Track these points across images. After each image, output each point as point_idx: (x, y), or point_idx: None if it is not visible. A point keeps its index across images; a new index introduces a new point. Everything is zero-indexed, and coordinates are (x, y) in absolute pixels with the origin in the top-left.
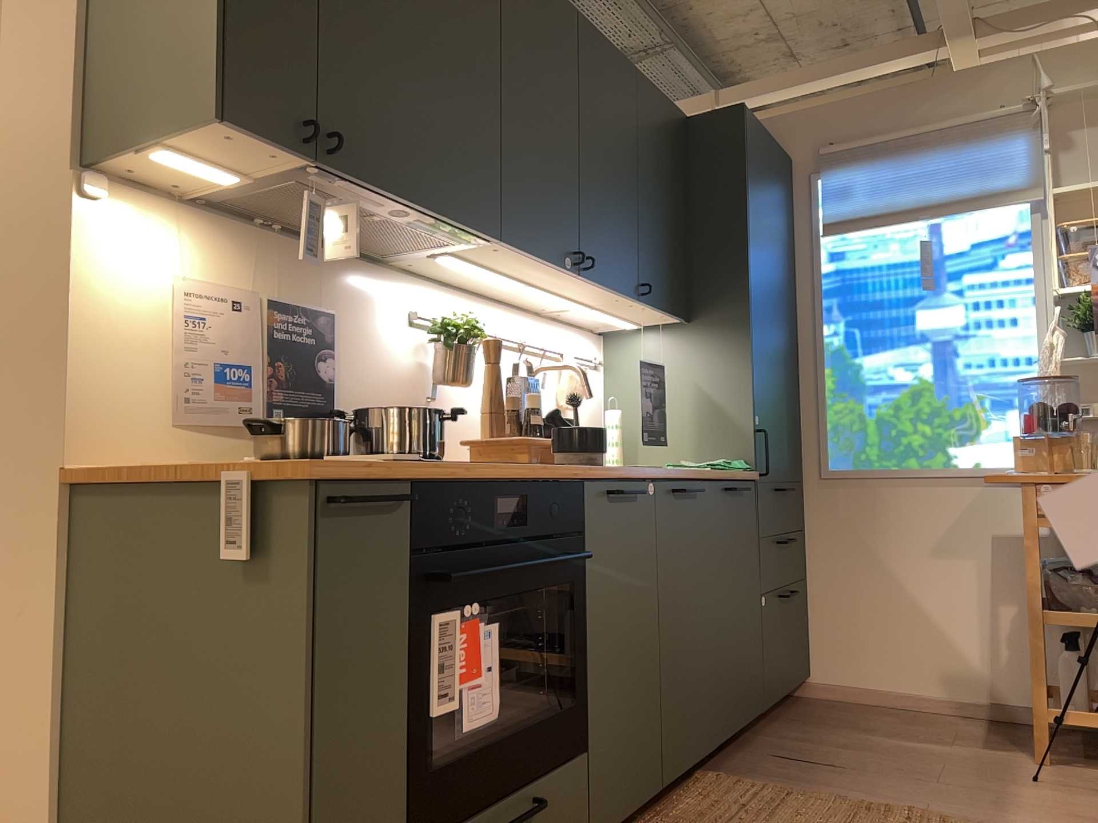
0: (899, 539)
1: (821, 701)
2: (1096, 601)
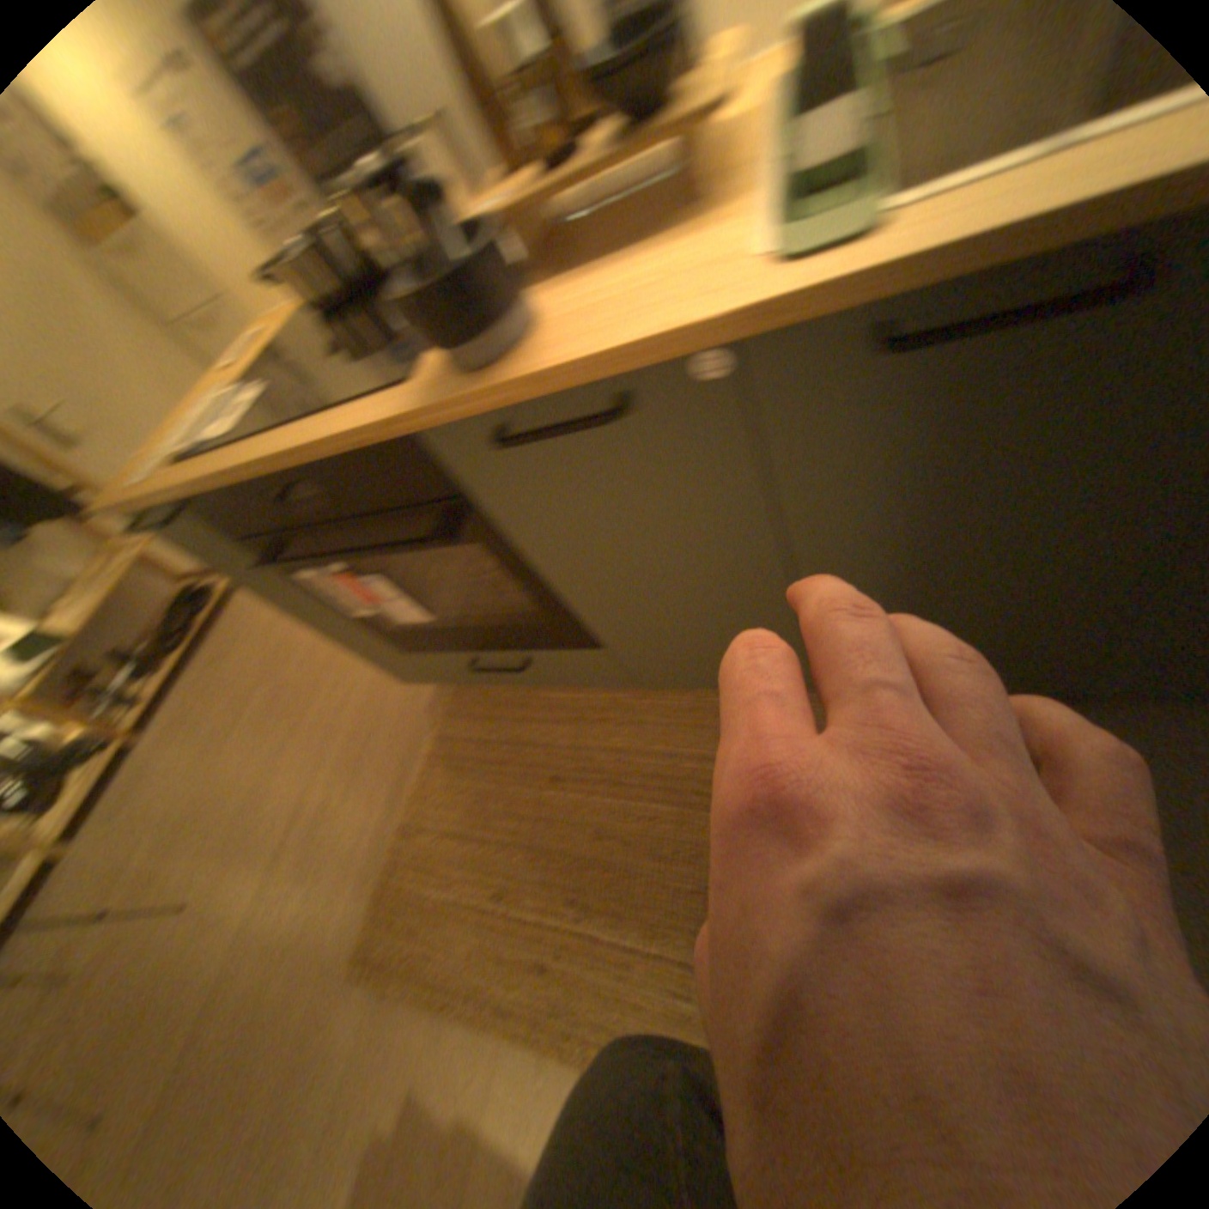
0: None
1: None
2: None
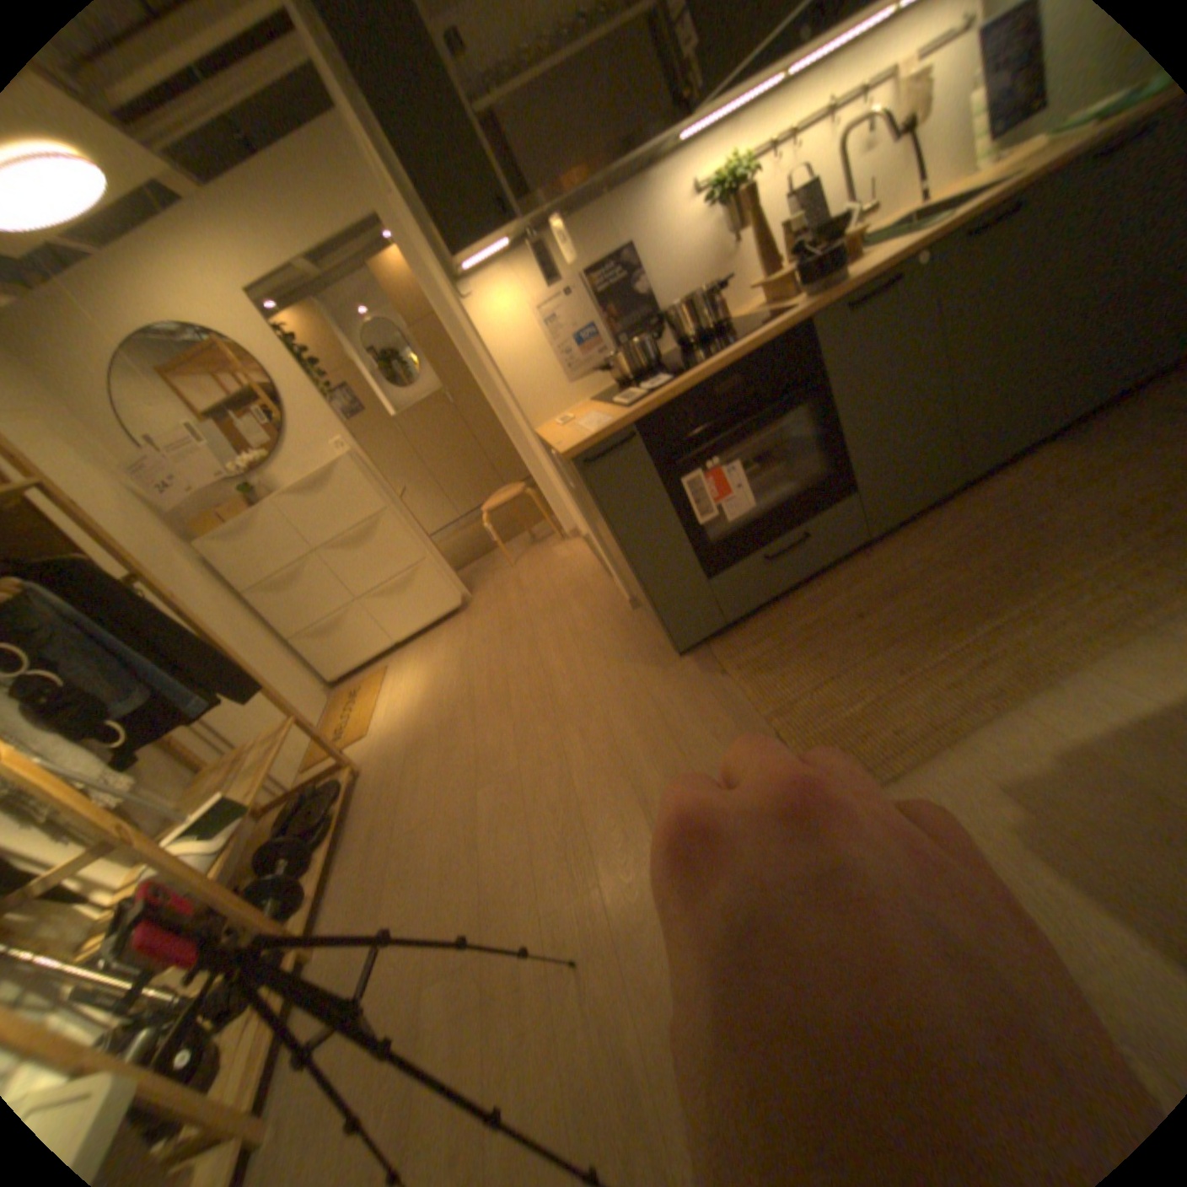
0: None
1: None
2: None
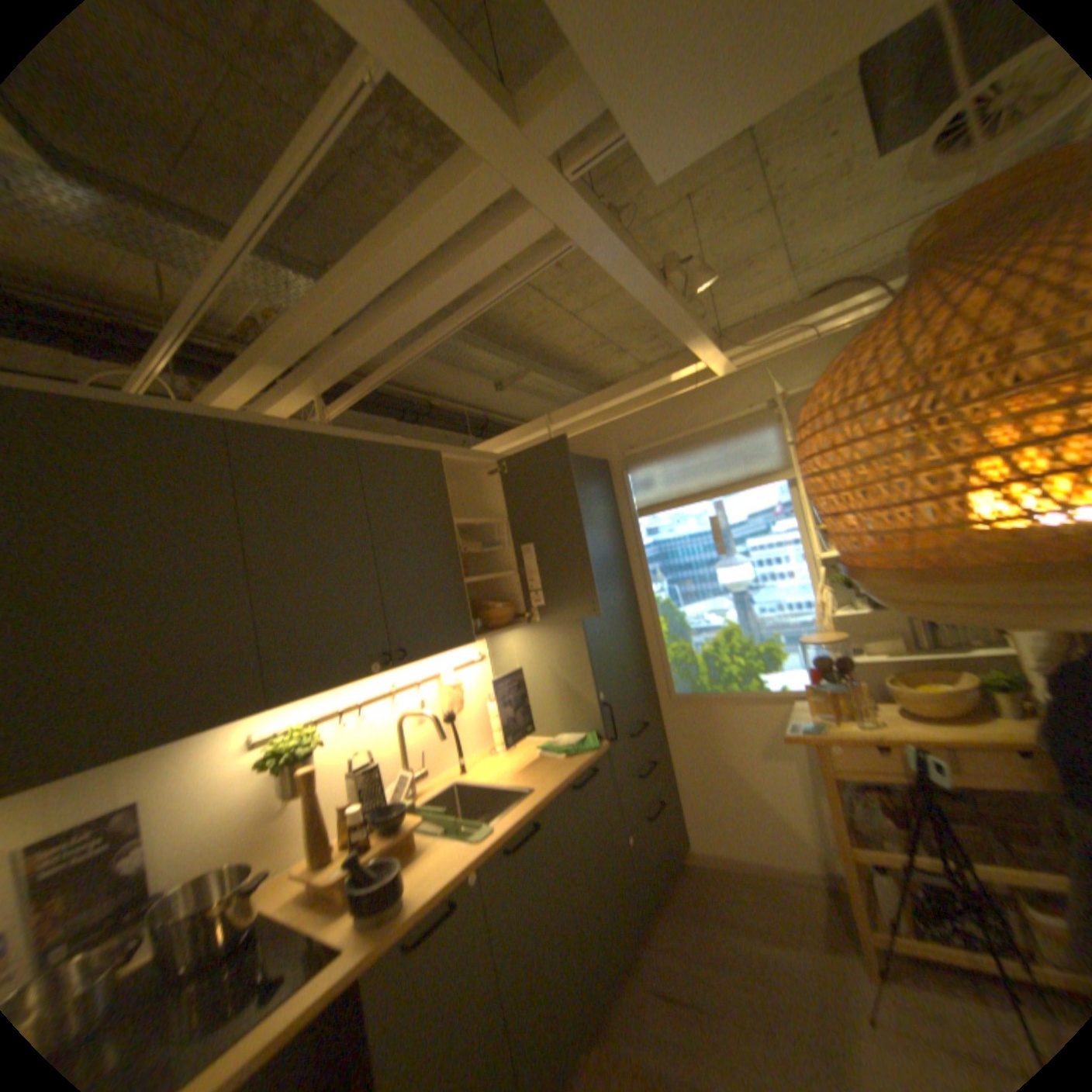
0: (735, 746)
1: (699, 872)
2: (895, 840)
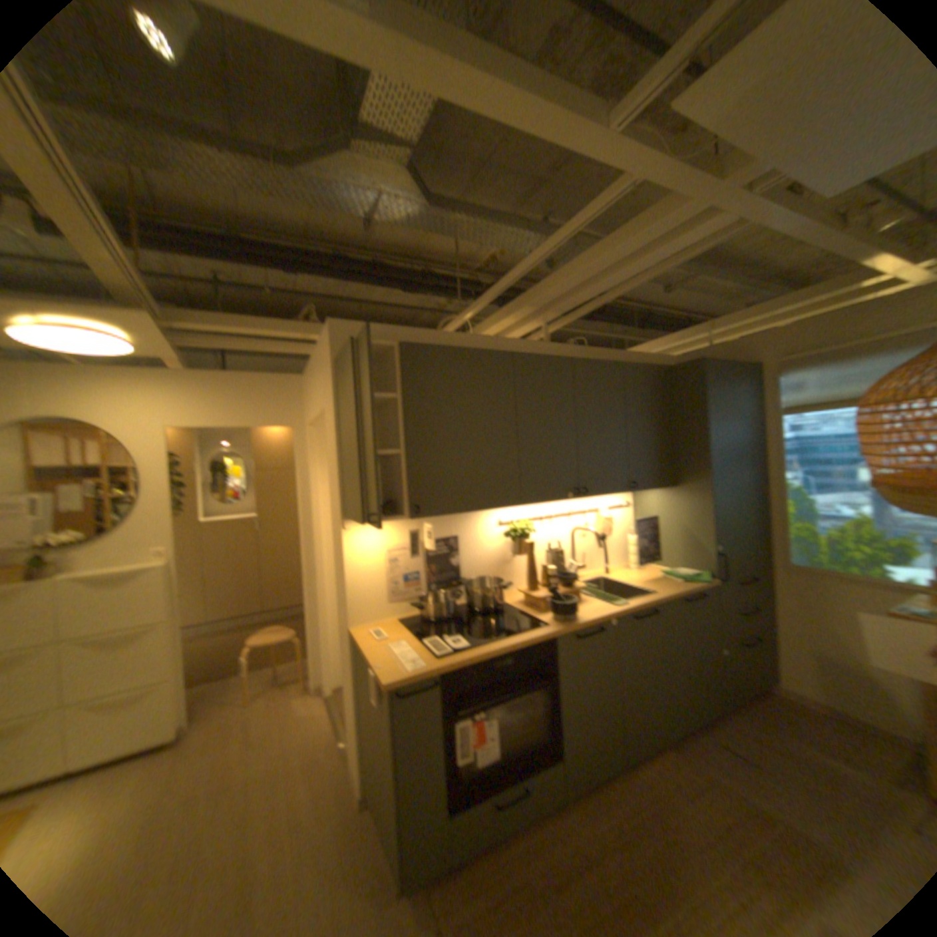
0: (844, 618)
1: (785, 702)
2: None
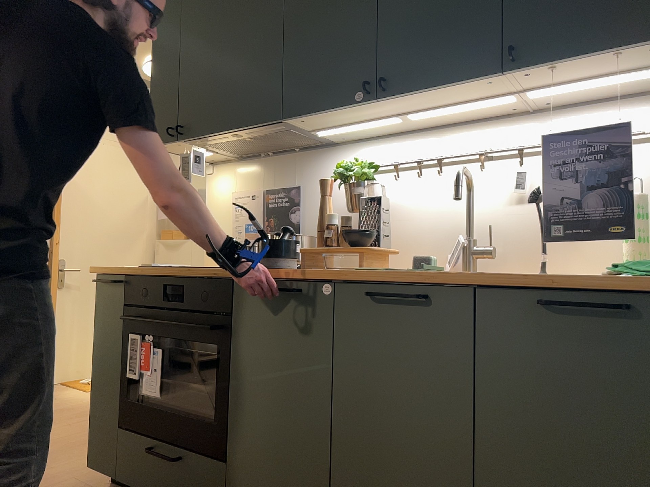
0: None
1: None
2: None
